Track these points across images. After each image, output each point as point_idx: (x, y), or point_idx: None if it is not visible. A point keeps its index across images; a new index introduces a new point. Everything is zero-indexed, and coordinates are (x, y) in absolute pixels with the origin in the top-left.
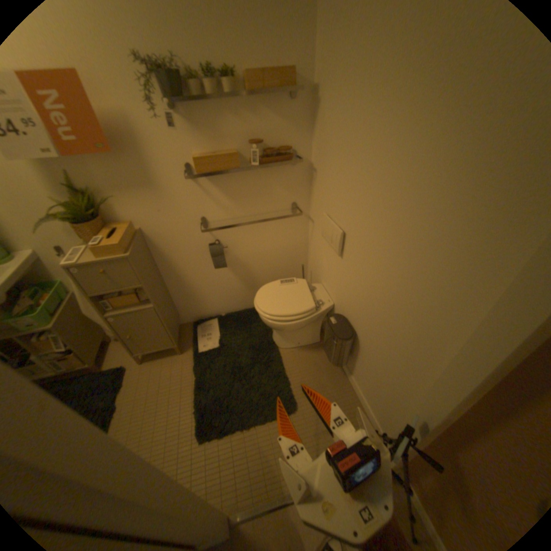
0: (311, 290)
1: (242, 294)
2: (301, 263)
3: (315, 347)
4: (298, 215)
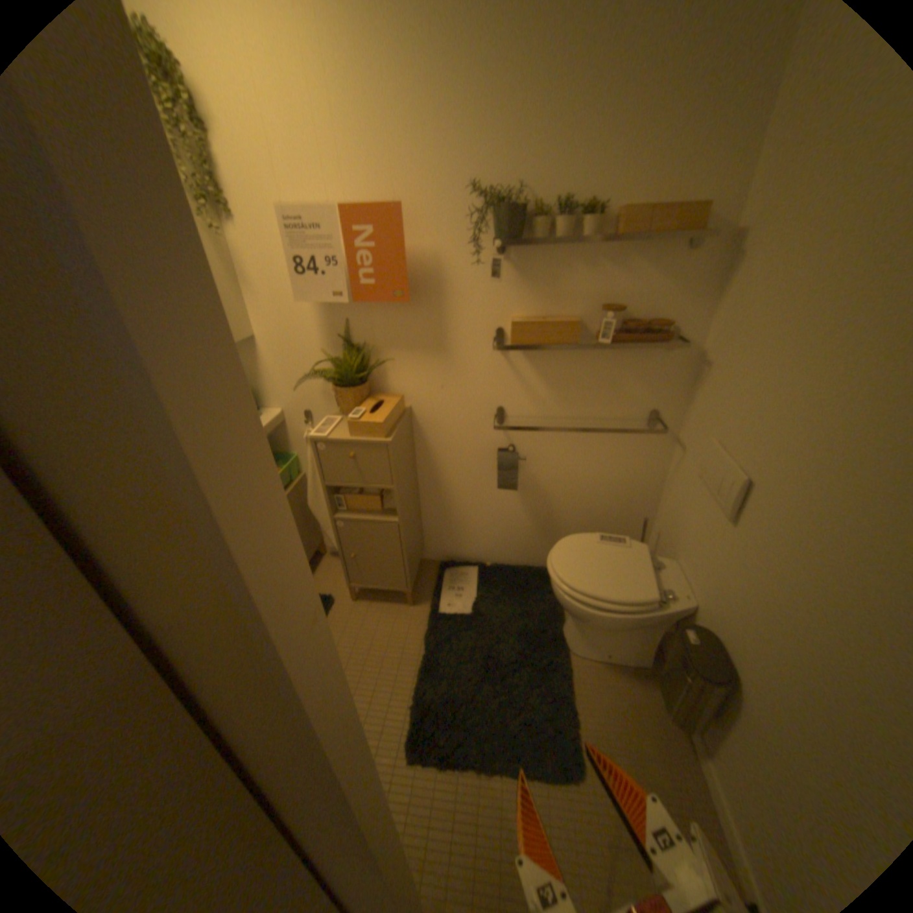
0: (656, 568)
1: (528, 541)
2: (645, 516)
3: (642, 676)
4: (658, 432)
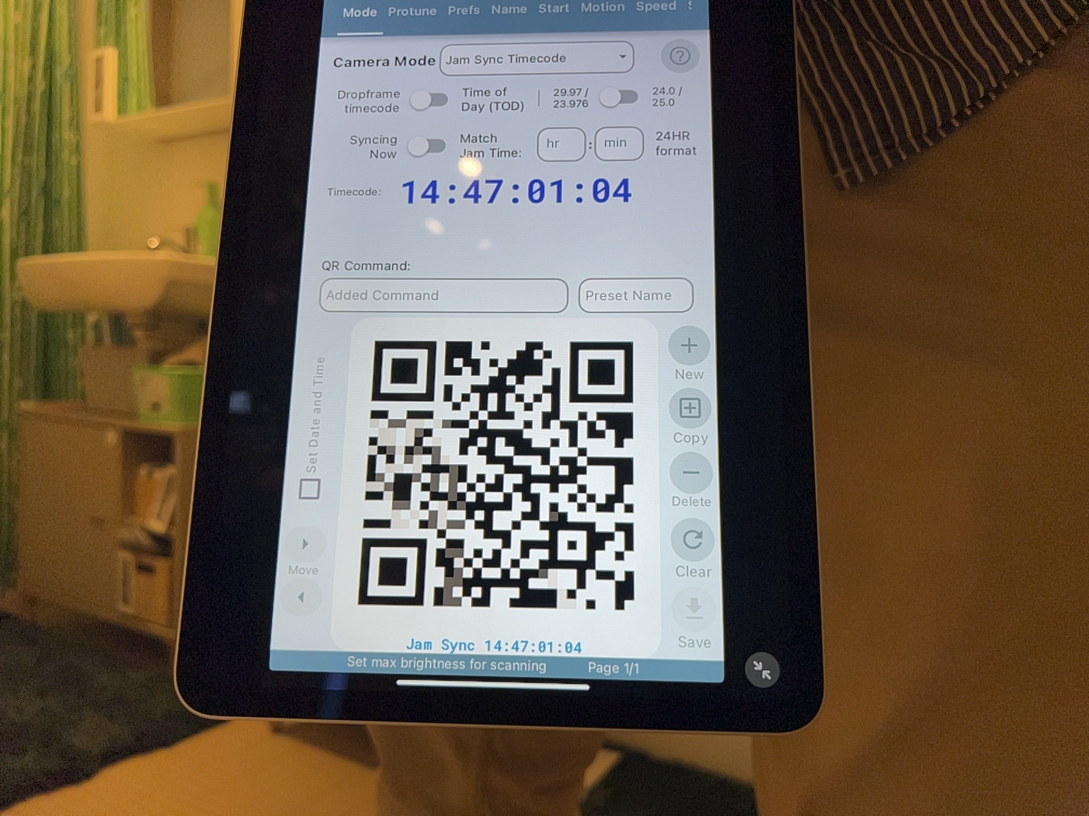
0: None
1: None
2: None
3: None
4: None
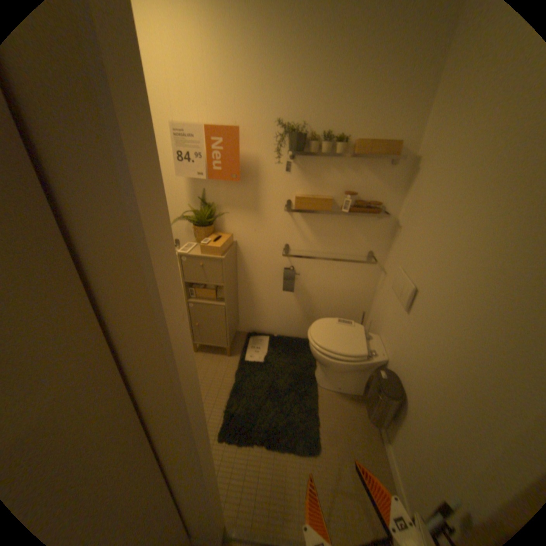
0: (367, 338)
1: (298, 322)
2: (364, 311)
3: (357, 400)
4: (372, 263)
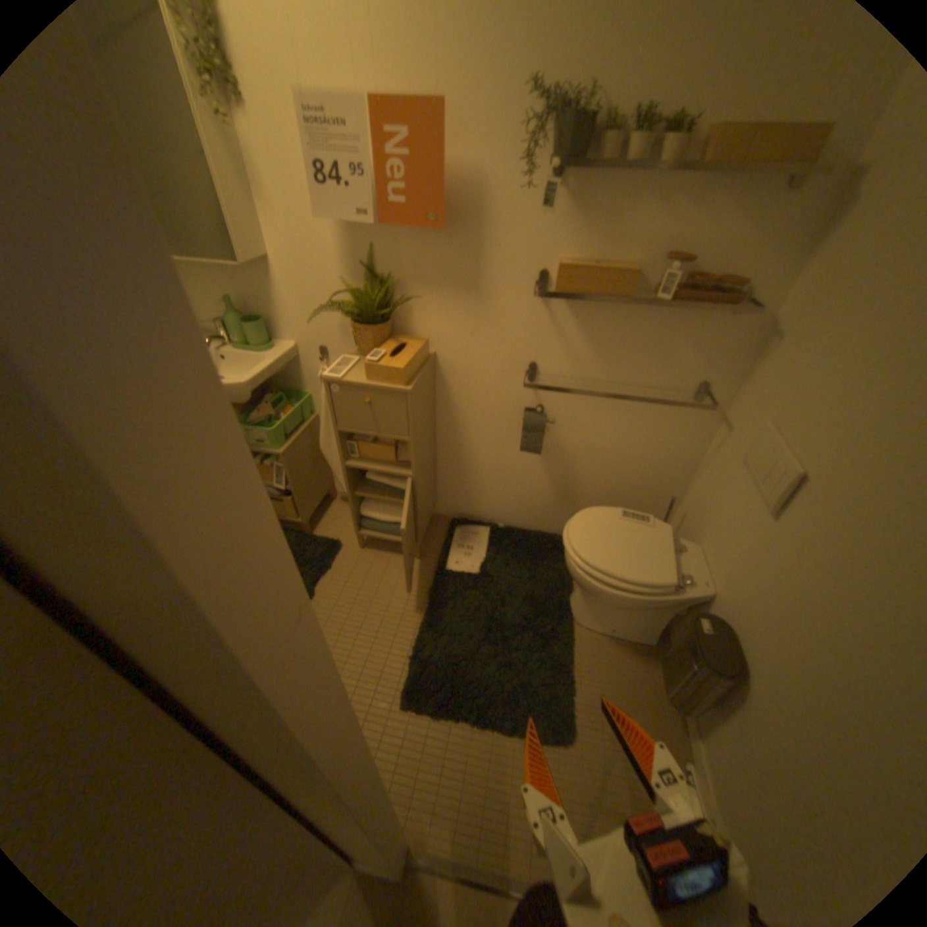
0: (678, 551)
1: (545, 506)
2: (673, 494)
3: (644, 653)
4: (705, 406)
